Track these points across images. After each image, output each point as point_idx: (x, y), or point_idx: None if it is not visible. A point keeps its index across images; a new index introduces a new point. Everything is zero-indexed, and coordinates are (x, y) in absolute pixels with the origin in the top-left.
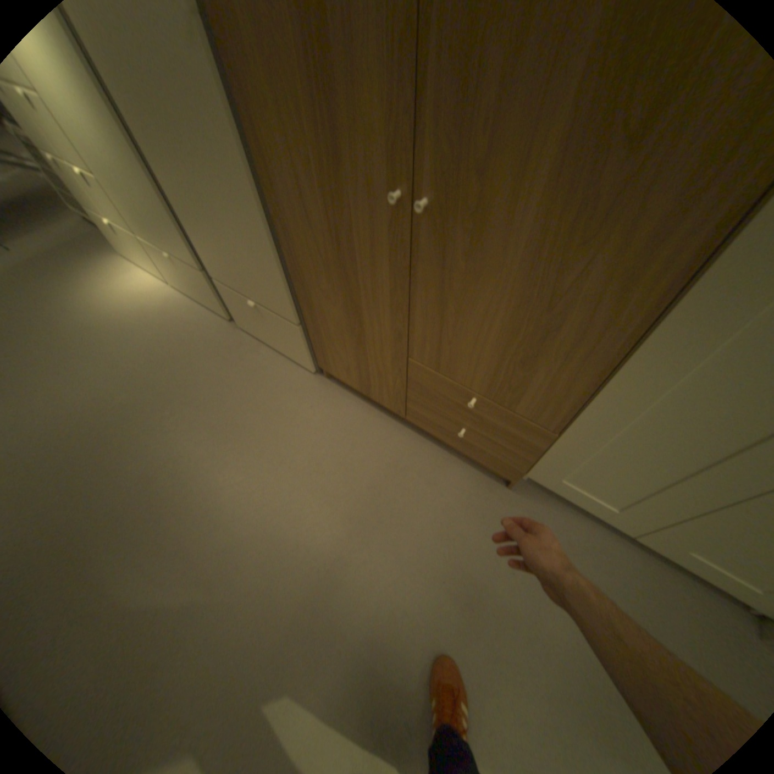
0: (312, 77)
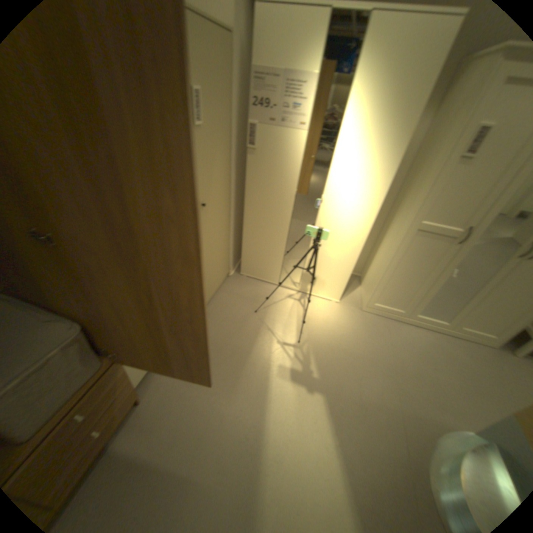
0: None
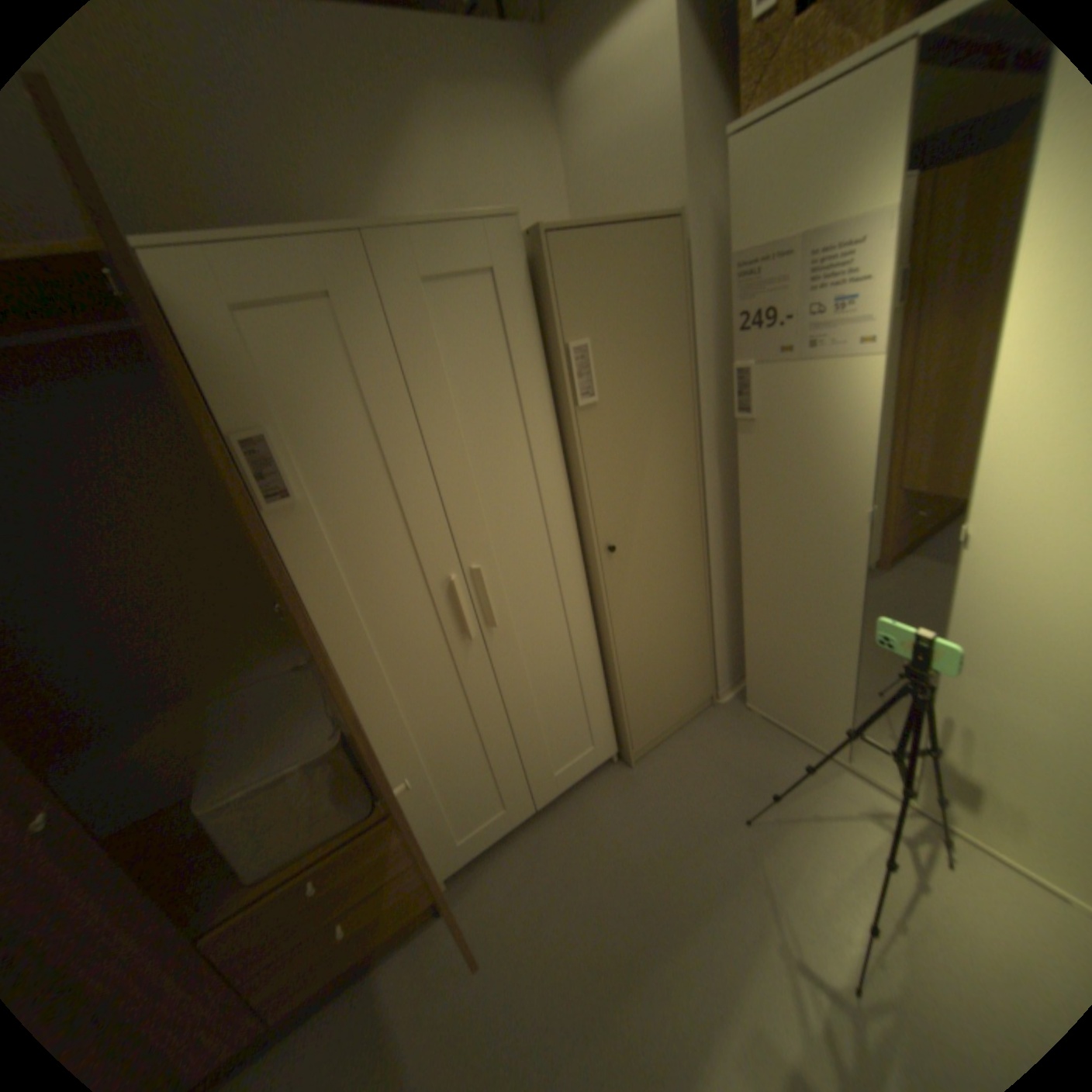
0: None
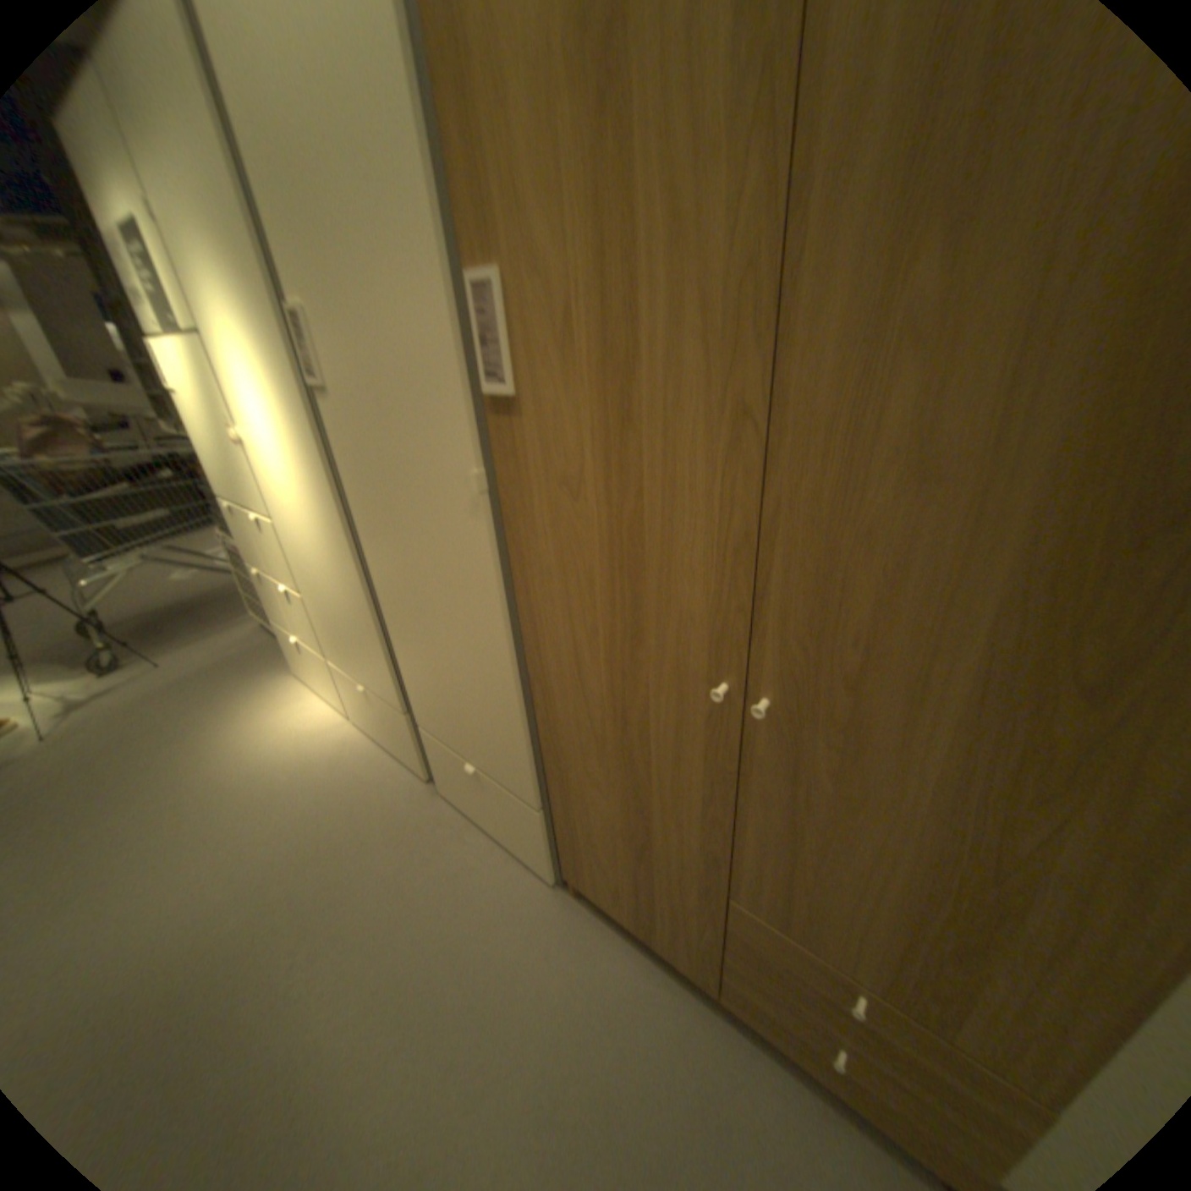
0: (615, 557)
